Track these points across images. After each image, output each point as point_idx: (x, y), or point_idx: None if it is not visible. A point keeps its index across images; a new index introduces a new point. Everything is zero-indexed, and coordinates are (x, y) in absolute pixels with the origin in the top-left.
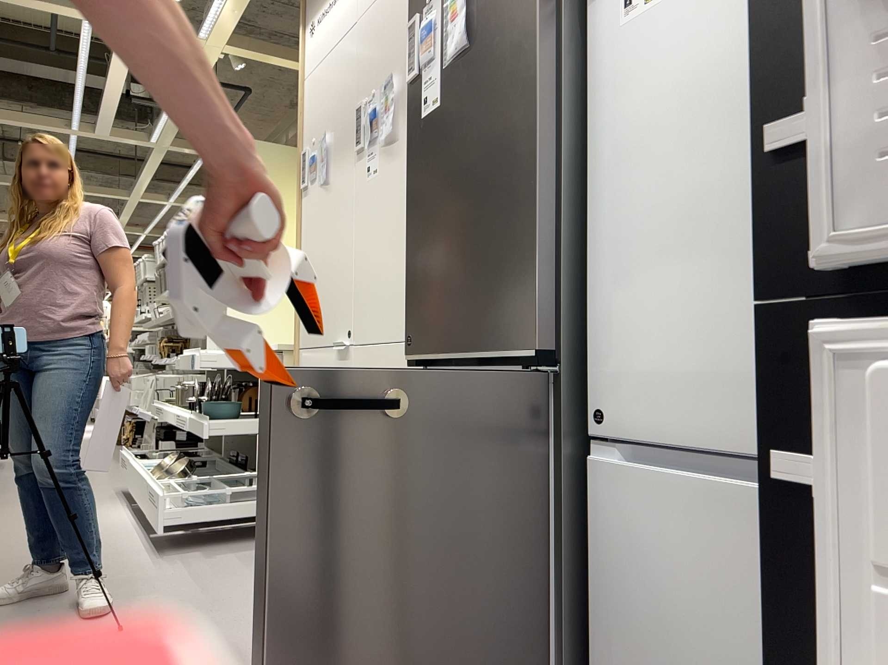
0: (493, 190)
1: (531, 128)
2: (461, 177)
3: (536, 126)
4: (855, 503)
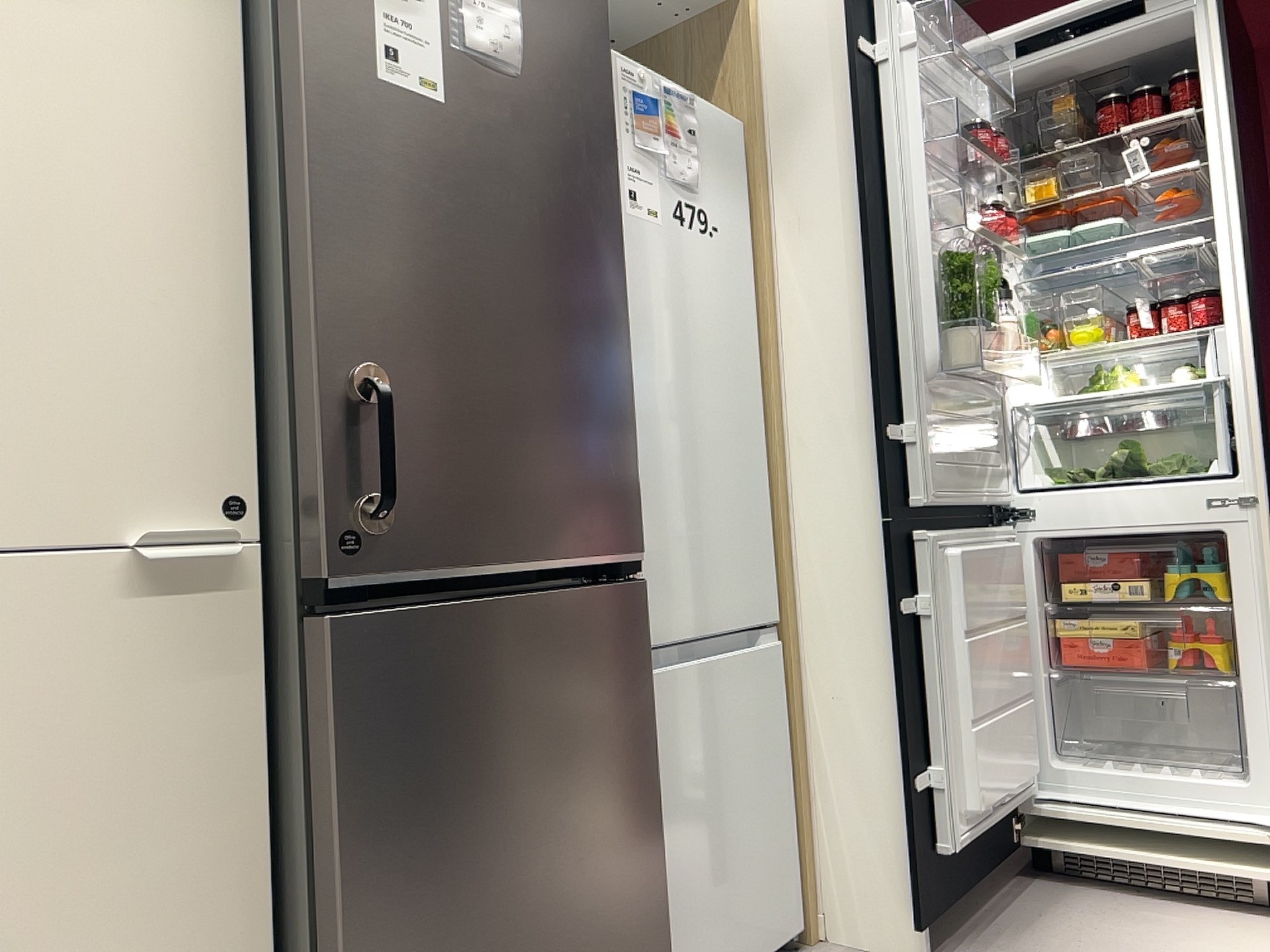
0: (571, 324)
1: (617, 275)
2: (505, 268)
3: (623, 277)
4: (937, 605)
